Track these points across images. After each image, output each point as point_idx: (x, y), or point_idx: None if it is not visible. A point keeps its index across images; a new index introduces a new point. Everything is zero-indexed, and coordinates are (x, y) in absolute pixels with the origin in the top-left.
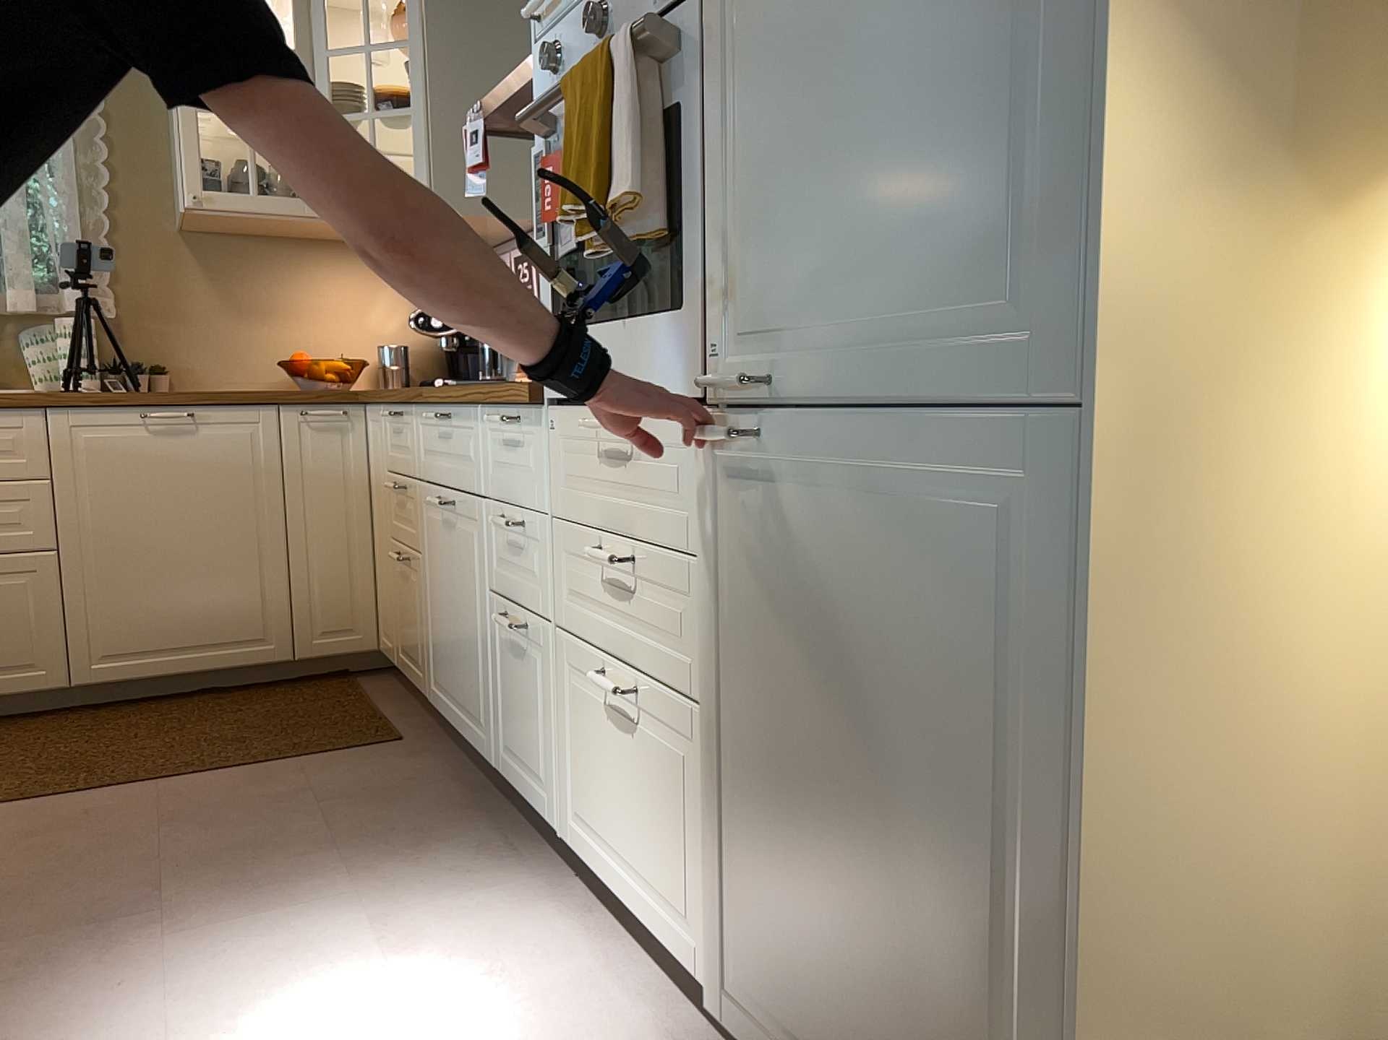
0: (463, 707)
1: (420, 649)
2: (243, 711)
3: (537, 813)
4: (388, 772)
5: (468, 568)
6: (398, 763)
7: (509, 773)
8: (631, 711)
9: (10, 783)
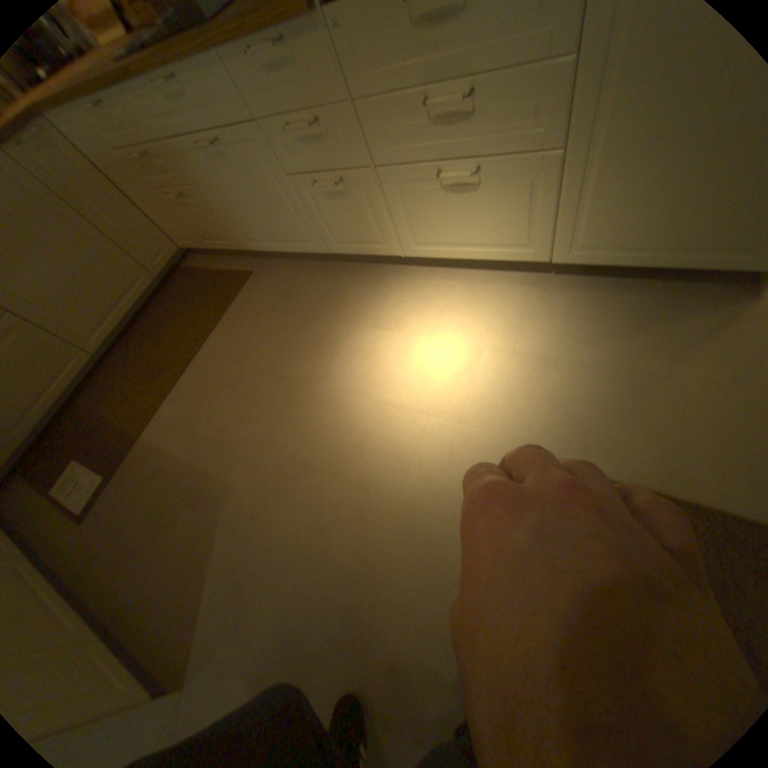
0: (285, 240)
1: (222, 232)
2: (168, 310)
3: (374, 255)
4: (272, 286)
5: (254, 172)
6: (267, 280)
7: (344, 249)
8: (476, 177)
9: (144, 397)
